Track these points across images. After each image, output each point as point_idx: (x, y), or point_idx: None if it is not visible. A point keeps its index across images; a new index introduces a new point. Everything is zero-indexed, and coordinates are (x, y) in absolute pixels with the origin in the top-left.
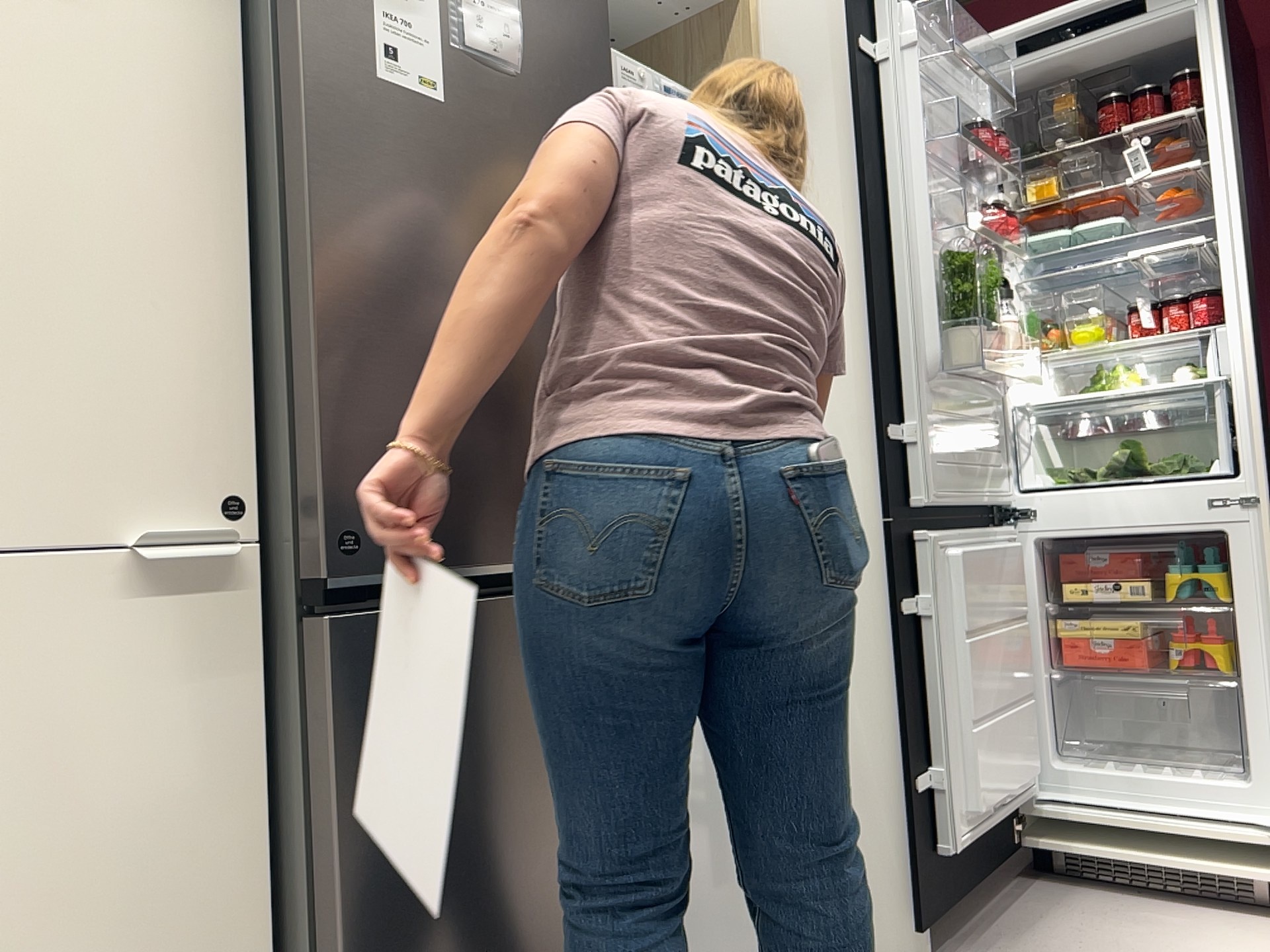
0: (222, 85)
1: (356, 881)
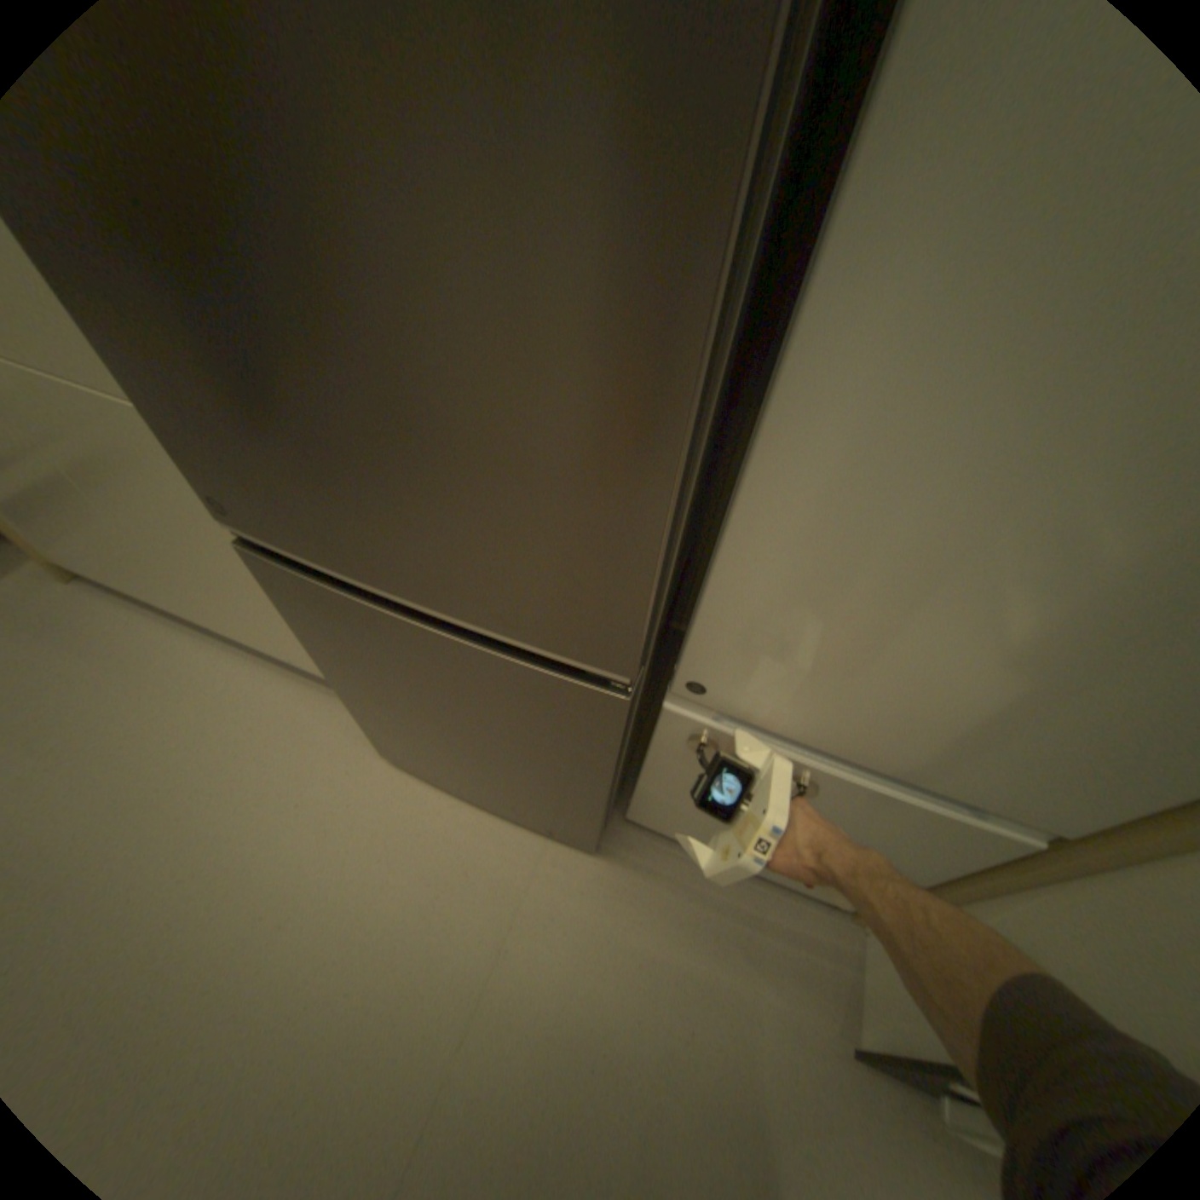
0: None
1: (325, 662)
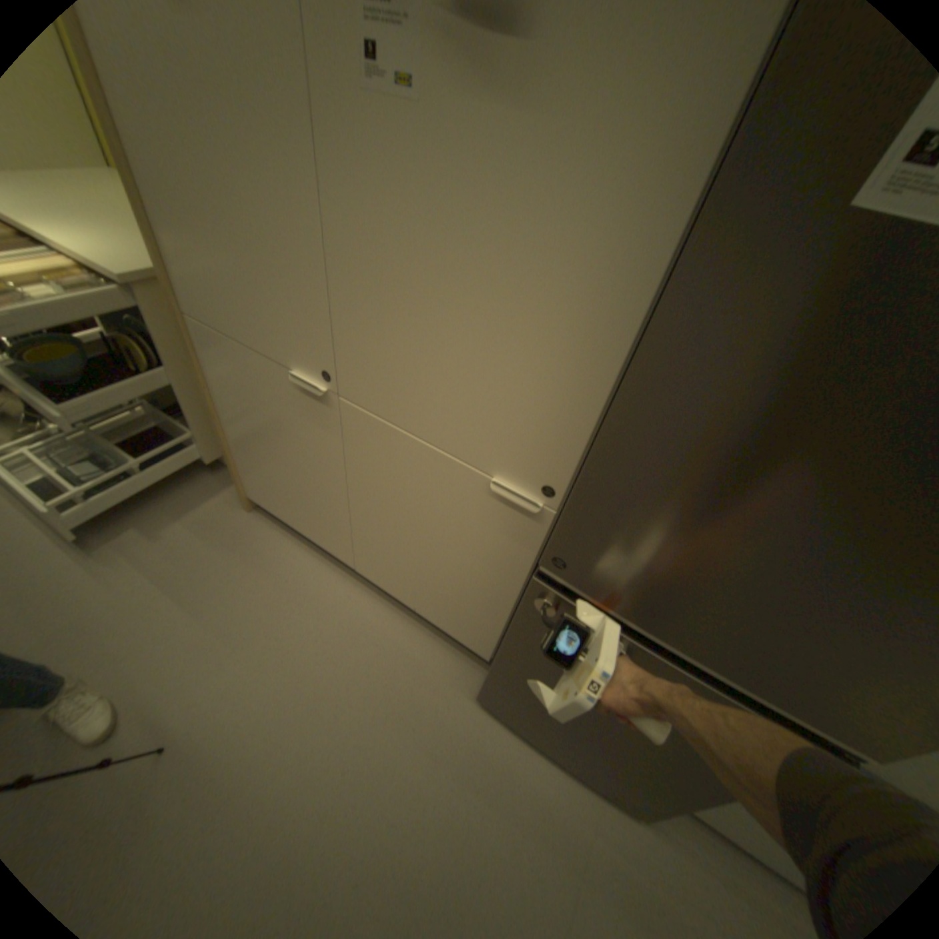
0: (687, 173)
1: (515, 646)
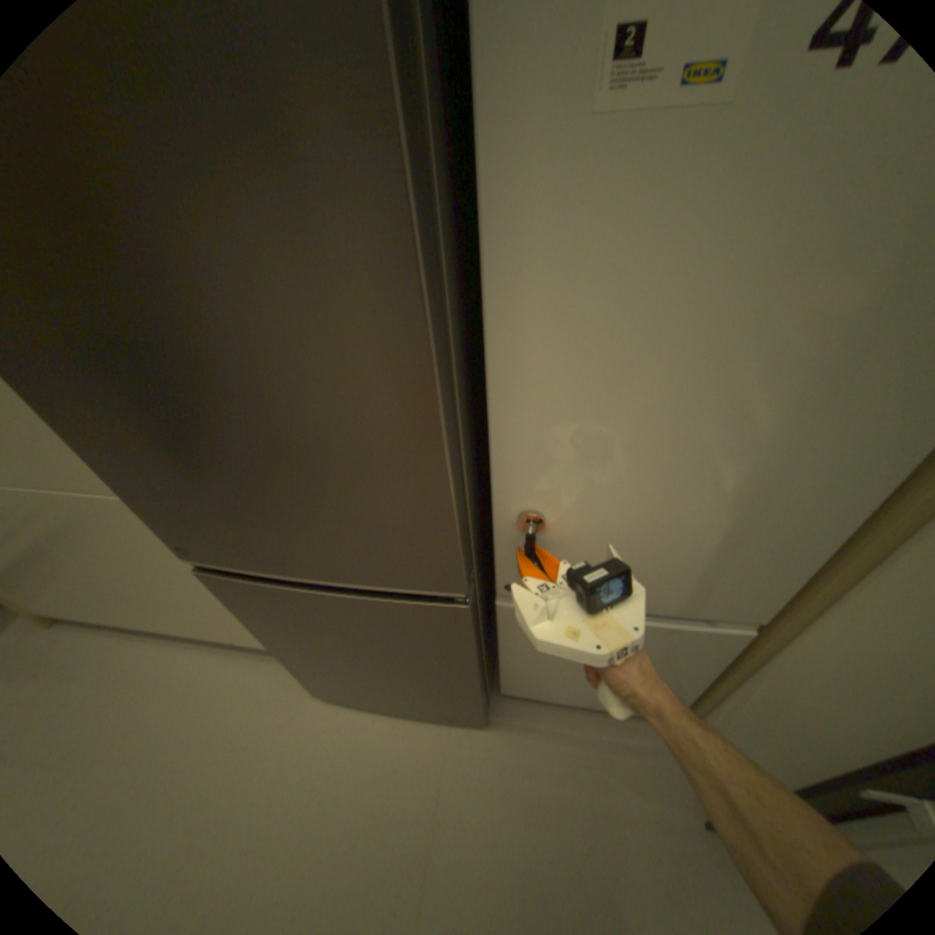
0: None
1: (262, 636)
